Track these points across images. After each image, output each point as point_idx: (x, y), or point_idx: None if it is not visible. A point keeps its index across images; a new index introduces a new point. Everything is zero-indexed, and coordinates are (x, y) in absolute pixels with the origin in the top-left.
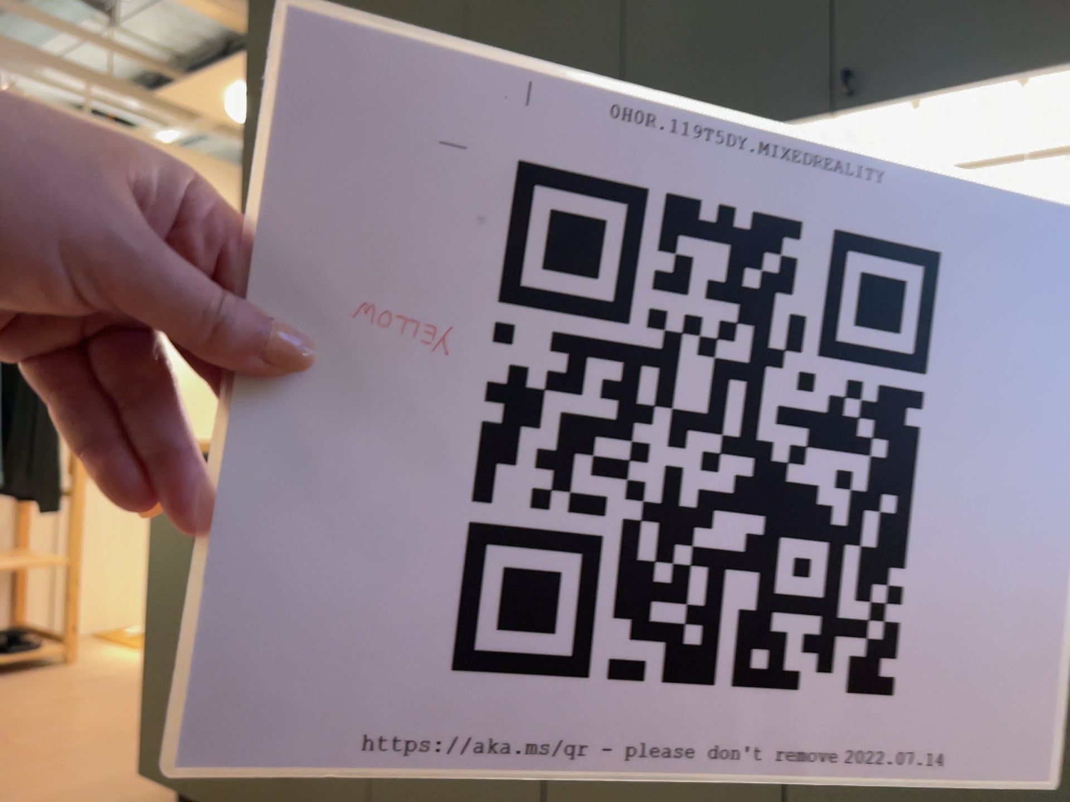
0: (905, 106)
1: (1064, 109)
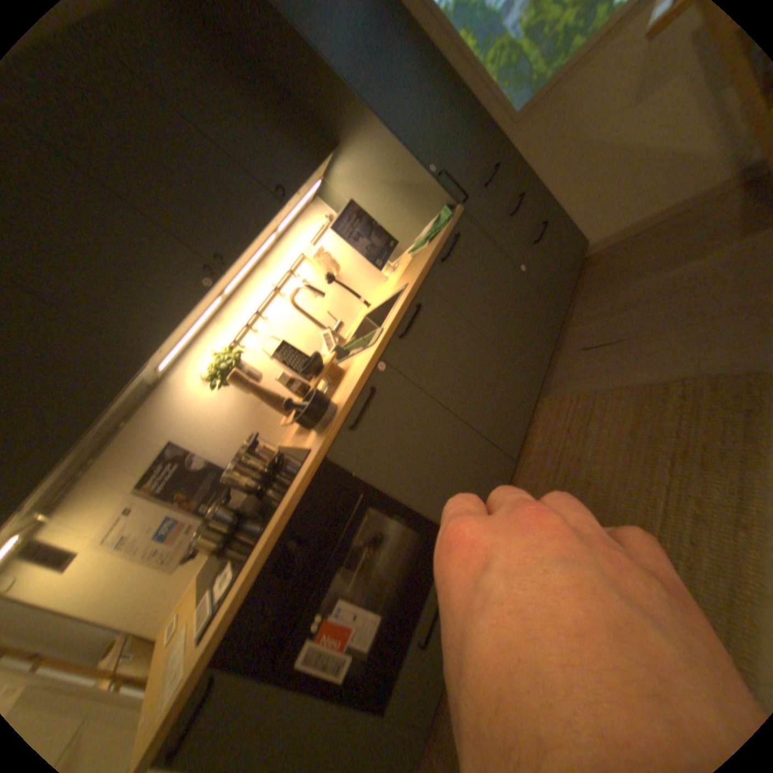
0: (296, 190)
1: (312, 182)
